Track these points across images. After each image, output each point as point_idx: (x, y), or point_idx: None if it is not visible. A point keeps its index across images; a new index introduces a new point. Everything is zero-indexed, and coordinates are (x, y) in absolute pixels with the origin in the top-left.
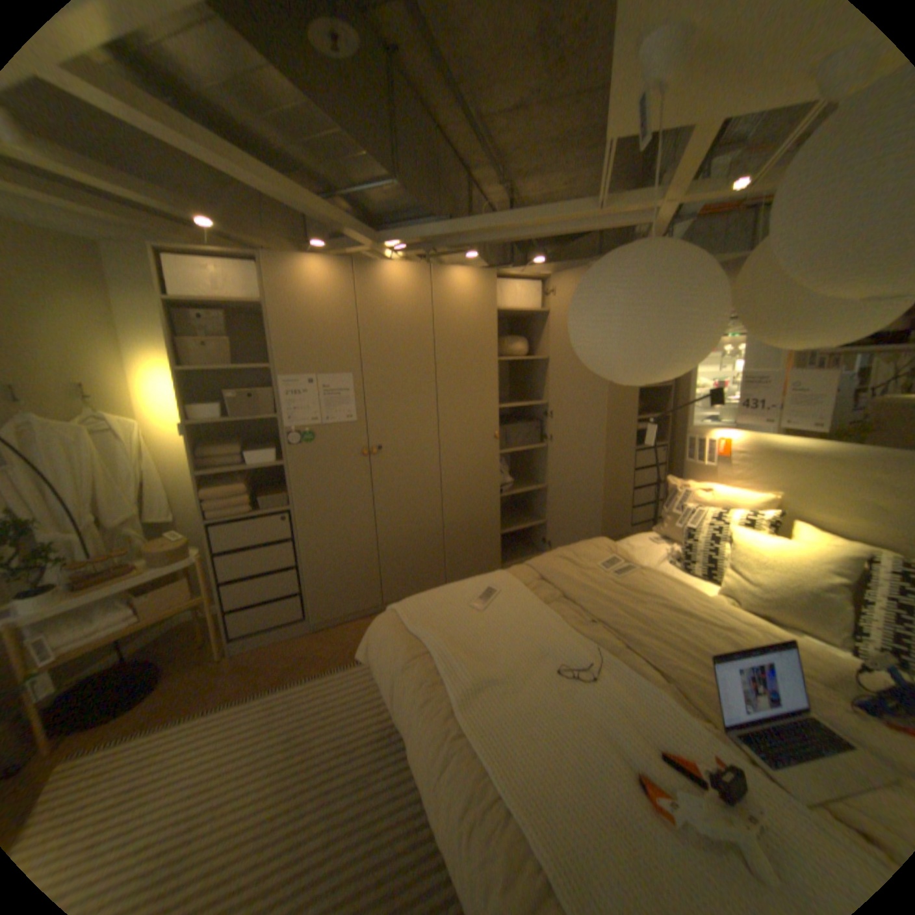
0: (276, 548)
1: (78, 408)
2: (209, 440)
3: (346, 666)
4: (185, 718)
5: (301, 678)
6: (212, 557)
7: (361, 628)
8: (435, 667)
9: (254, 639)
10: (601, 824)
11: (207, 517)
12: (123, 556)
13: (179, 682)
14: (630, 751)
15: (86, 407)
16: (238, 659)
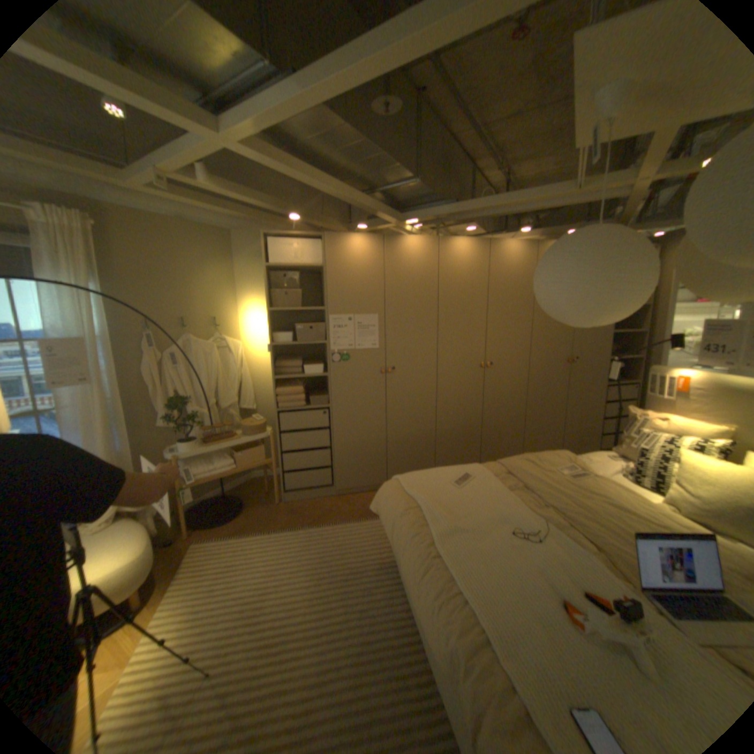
0: (318, 432)
1: (212, 332)
2: (282, 356)
3: (359, 520)
4: (259, 533)
5: (329, 522)
6: (279, 434)
7: (370, 497)
8: (424, 516)
9: (300, 493)
10: (530, 620)
11: (279, 406)
12: (231, 425)
13: (254, 512)
14: (560, 587)
15: (216, 331)
16: (289, 504)
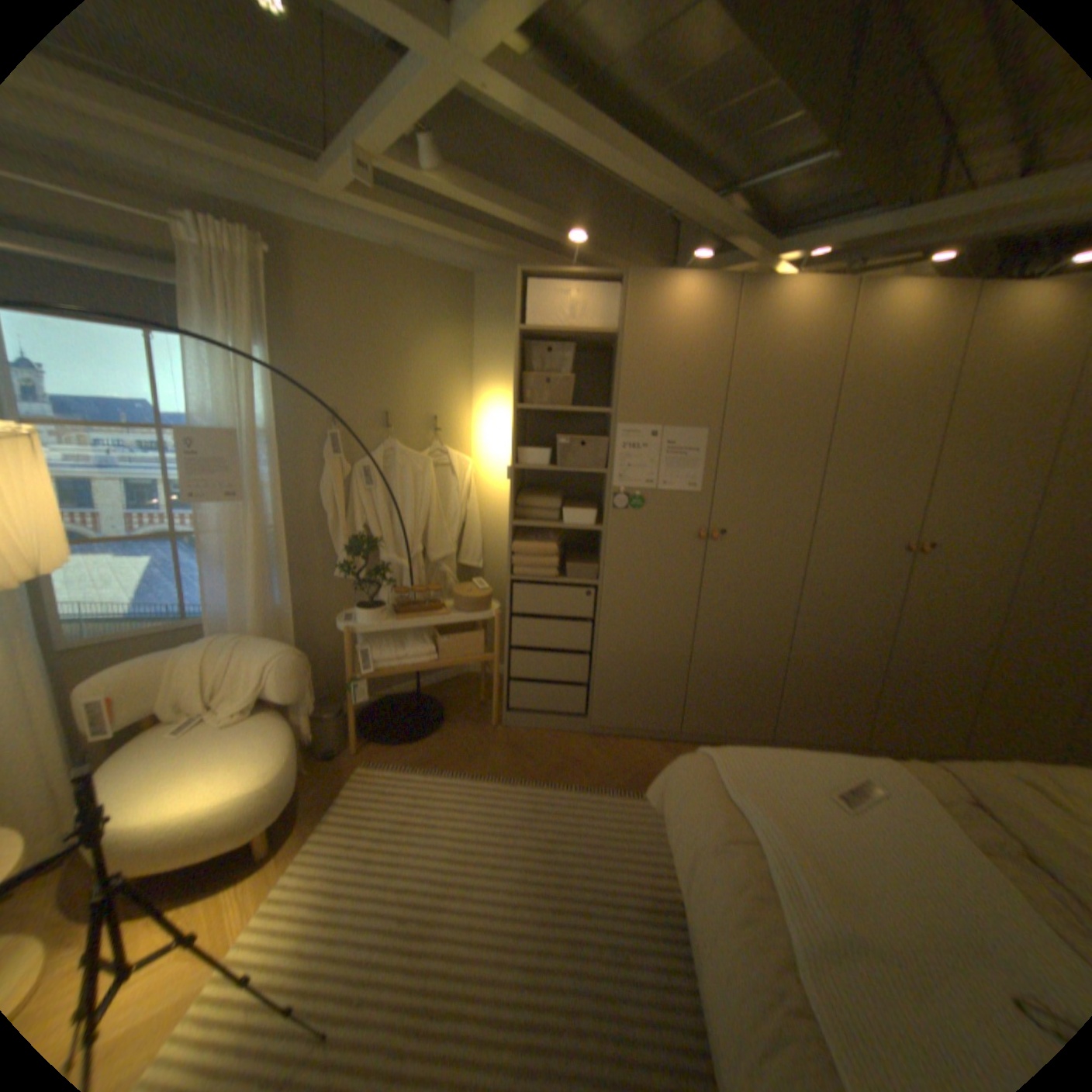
0: (573, 623)
1: (430, 439)
2: (531, 488)
3: (624, 791)
4: (458, 772)
5: (572, 782)
6: (511, 615)
7: (648, 750)
8: (769, 872)
9: (532, 715)
10: None
11: (515, 570)
12: (438, 590)
13: (459, 731)
14: None
15: (435, 438)
16: (513, 731)
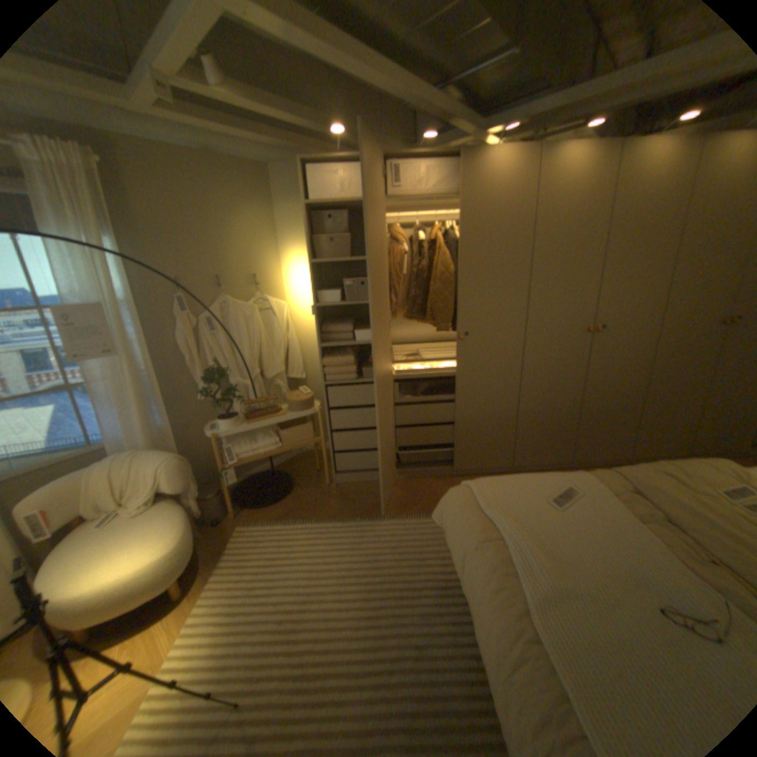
0: (373, 409)
1: (253, 291)
2: (331, 319)
3: (419, 515)
4: (307, 520)
5: (384, 514)
6: (329, 409)
7: (433, 486)
8: (510, 558)
9: (353, 474)
10: None
11: (327, 378)
12: (275, 399)
13: (304, 492)
14: None
15: (257, 290)
16: (342, 486)
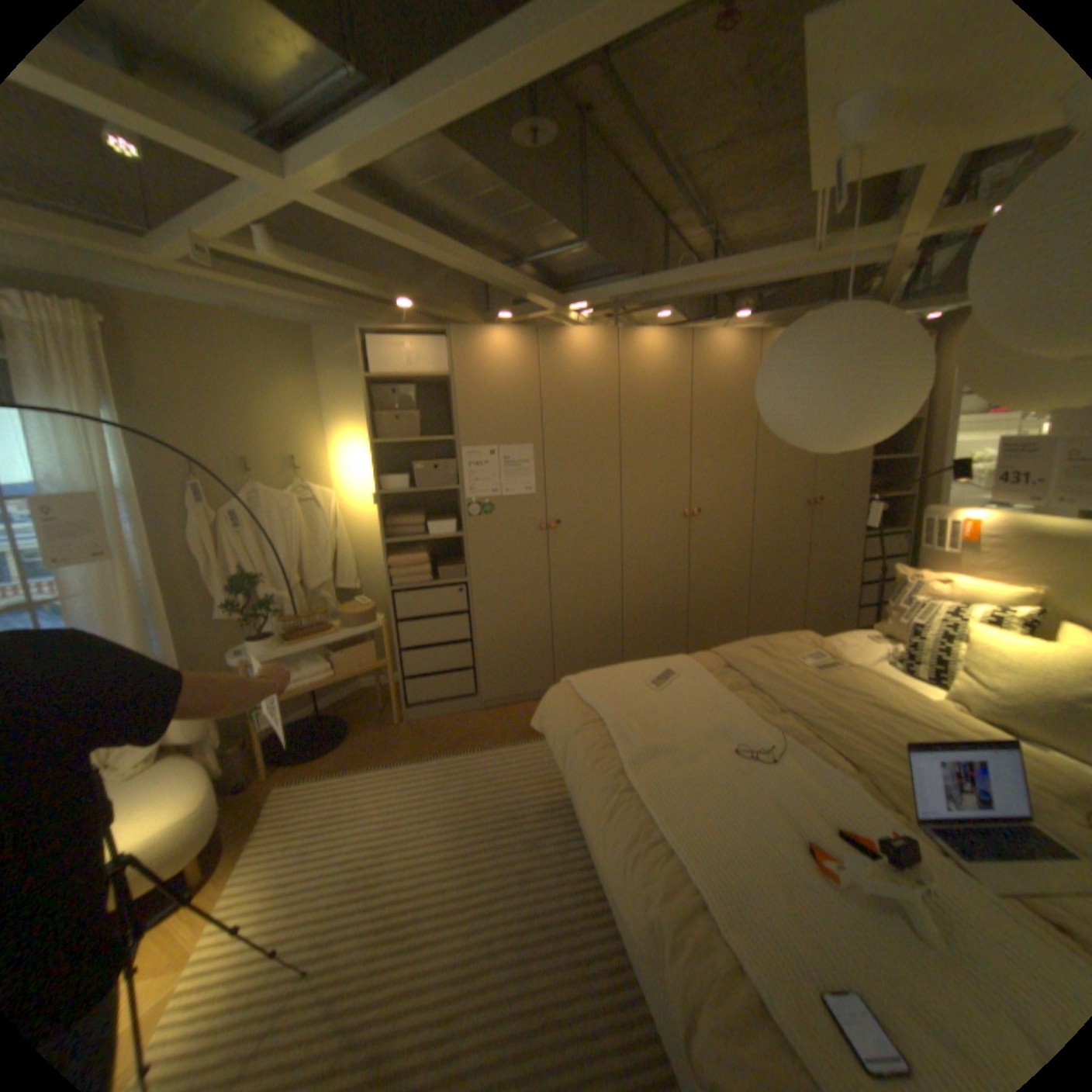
0: (453, 619)
1: (291, 478)
2: (396, 511)
3: (517, 742)
4: (371, 768)
5: (474, 748)
6: (396, 623)
7: (531, 710)
8: (608, 733)
9: (430, 707)
10: (762, 873)
11: (394, 583)
12: (324, 614)
13: (364, 738)
14: (804, 824)
15: (296, 477)
16: (415, 725)
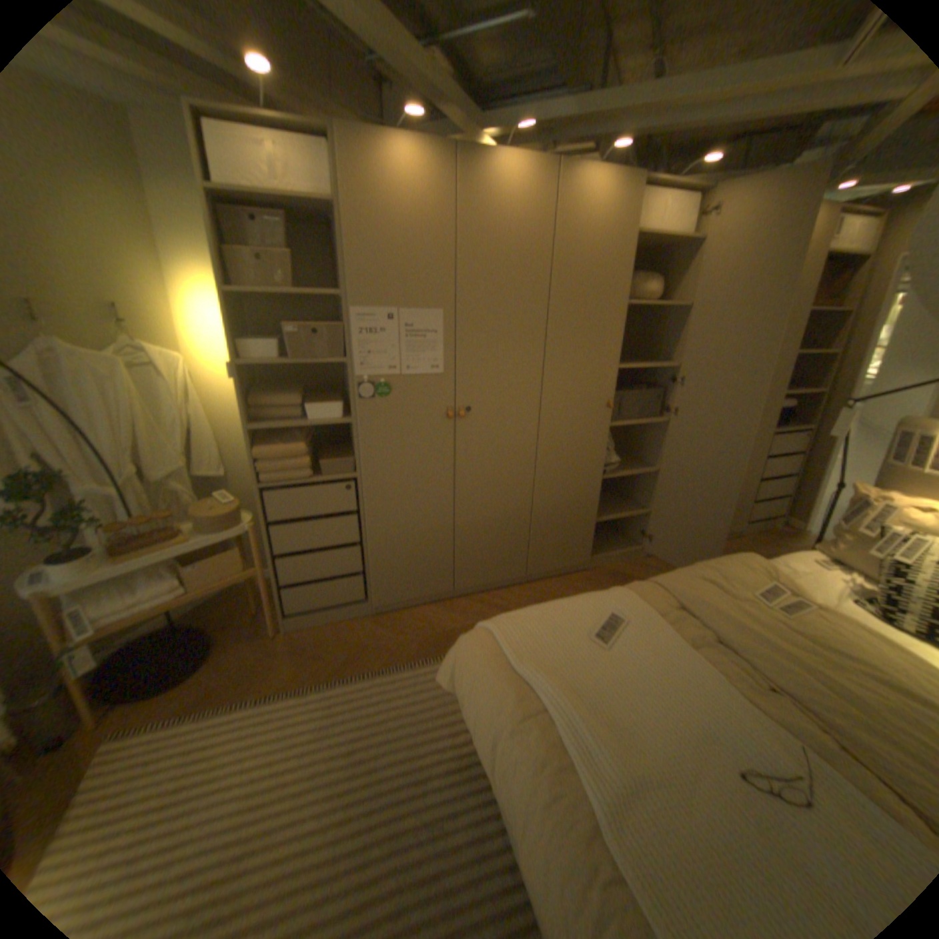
0: (339, 519)
1: (114, 332)
2: (265, 384)
3: (414, 661)
4: (238, 702)
5: (364, 670)
6: (268, 524)
7: (429, 615)
8: (560, 738)
9: (312, 615)
10: None
11: (262, 478)
12: (168, 517)
13: (232, 654)
14: None
15: (123, 331)
16: (294, 635)
